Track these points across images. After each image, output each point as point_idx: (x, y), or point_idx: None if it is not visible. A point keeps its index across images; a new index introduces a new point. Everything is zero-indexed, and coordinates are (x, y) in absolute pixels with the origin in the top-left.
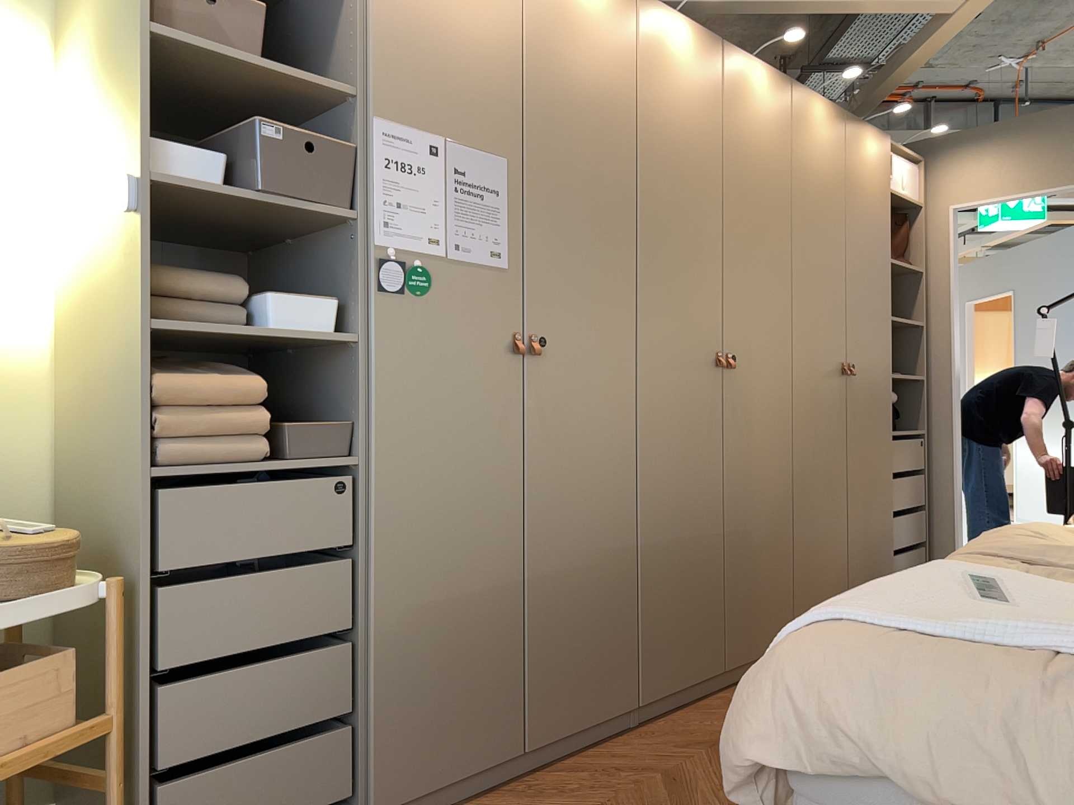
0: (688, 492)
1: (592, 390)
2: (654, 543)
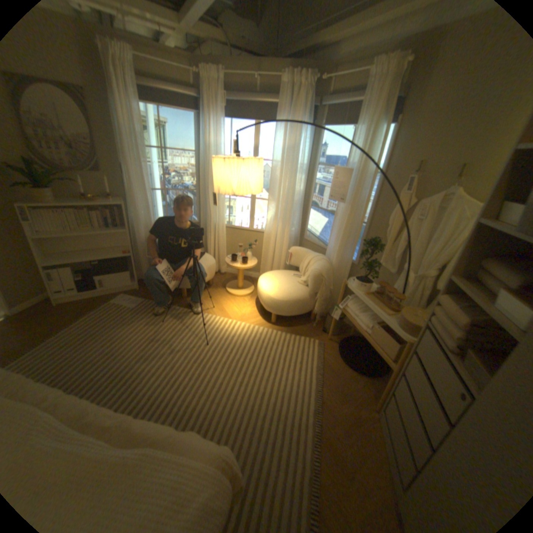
0: None
1: None
2: None
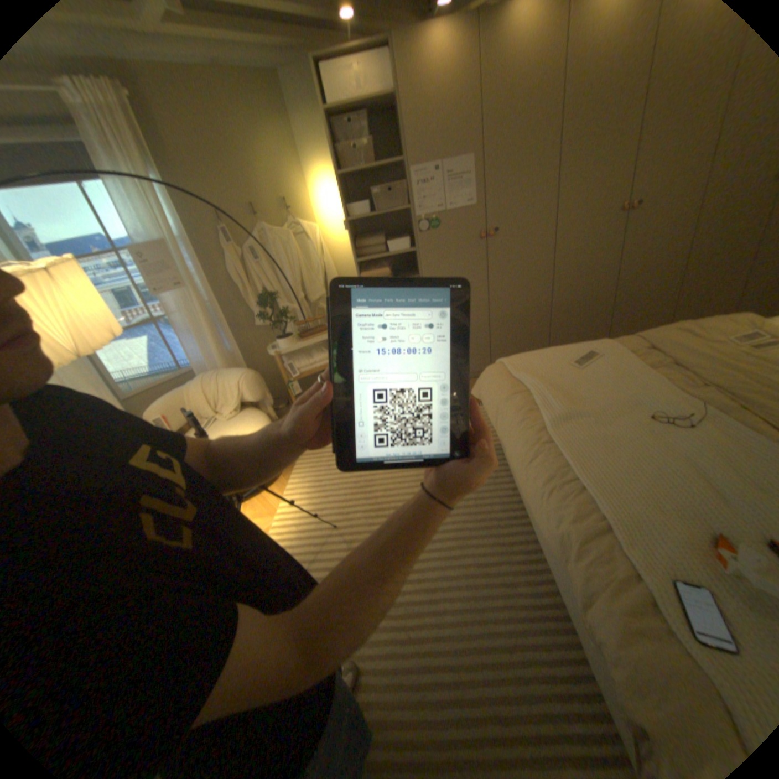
0: (594, 278)
1: (529, 243)
2: (566, 302)
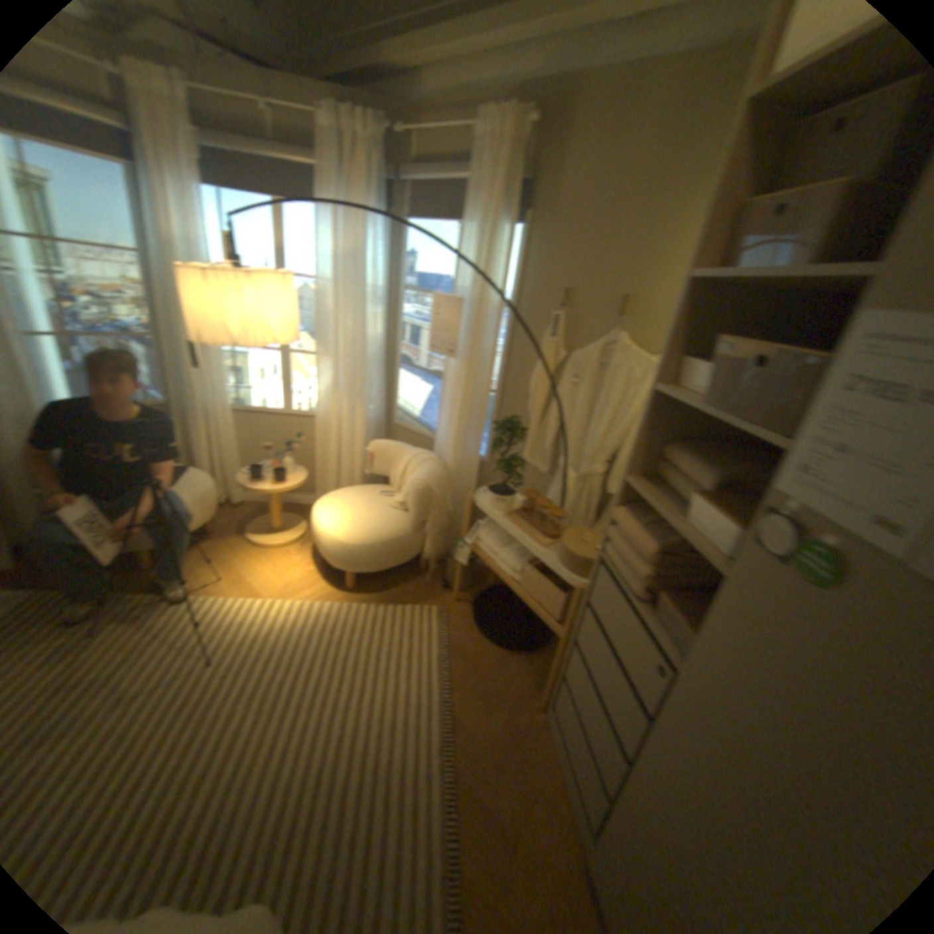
0: None
1: None
2: None
